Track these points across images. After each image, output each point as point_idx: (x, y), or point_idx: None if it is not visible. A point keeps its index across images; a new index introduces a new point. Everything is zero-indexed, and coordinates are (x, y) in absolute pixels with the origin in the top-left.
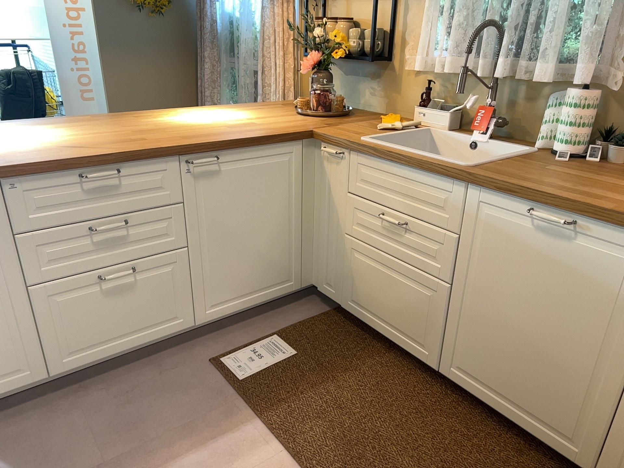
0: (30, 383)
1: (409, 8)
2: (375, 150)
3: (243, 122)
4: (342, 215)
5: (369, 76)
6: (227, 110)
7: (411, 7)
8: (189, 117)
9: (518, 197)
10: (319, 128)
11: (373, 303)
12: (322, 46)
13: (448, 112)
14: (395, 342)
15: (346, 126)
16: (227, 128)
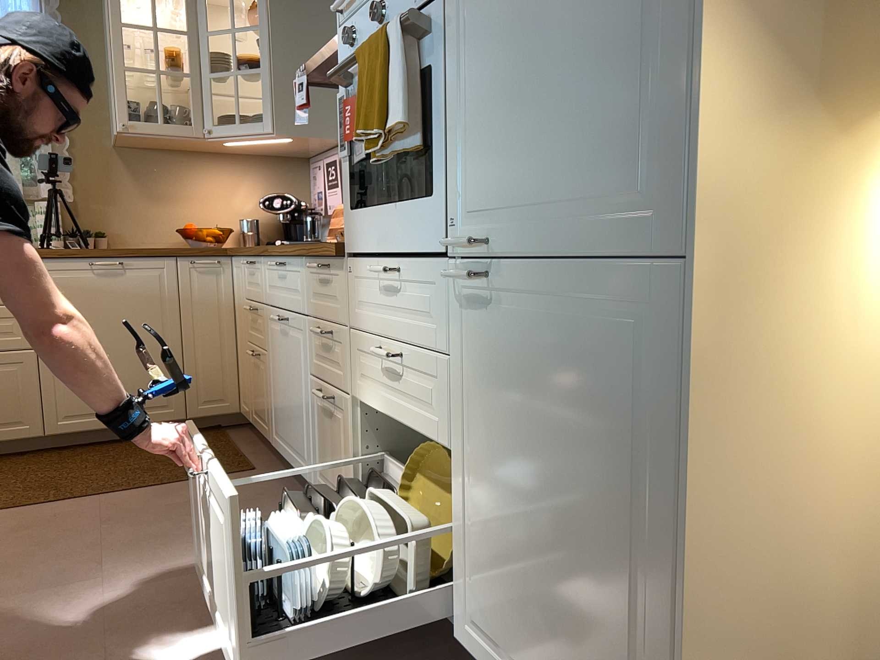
0: None
1: None
2: None
3: None
4: None
5: None
6: None
7: None
8: None
9: (78, 257)
10: None
11: None
12: None
13: None
14: None
15: None
16: None
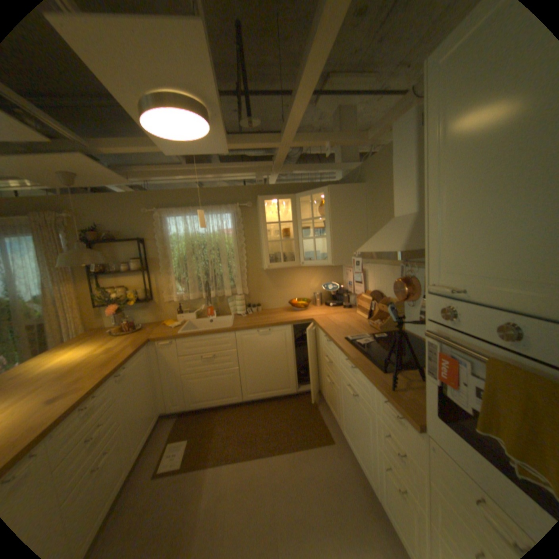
0: None
1: (158, 278)
2: (191, 335)
3: (103, 350)
4: (176, 369)
5: (140, 309)
6: (66, 351)
7: (162, 278)
8: (56, 363)
9: (253, 329)
10: (149, 337)
11: (205, 397)
12: (115, 302)
13: (194, 313)
14: (220, 405)
15: (156, 332)
16: (105, 355)
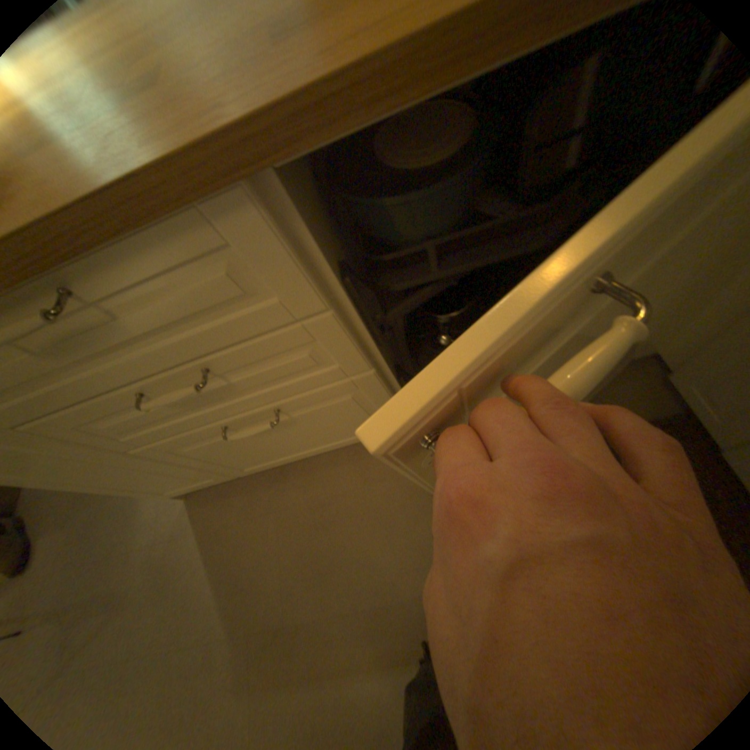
0: (223, 480)
1: None
2: None
3: None
4: None
5: None
6: None
7: None
8: None
9: None
10: None
11: None
12: None
13: None
14: None
15: None
16: None
